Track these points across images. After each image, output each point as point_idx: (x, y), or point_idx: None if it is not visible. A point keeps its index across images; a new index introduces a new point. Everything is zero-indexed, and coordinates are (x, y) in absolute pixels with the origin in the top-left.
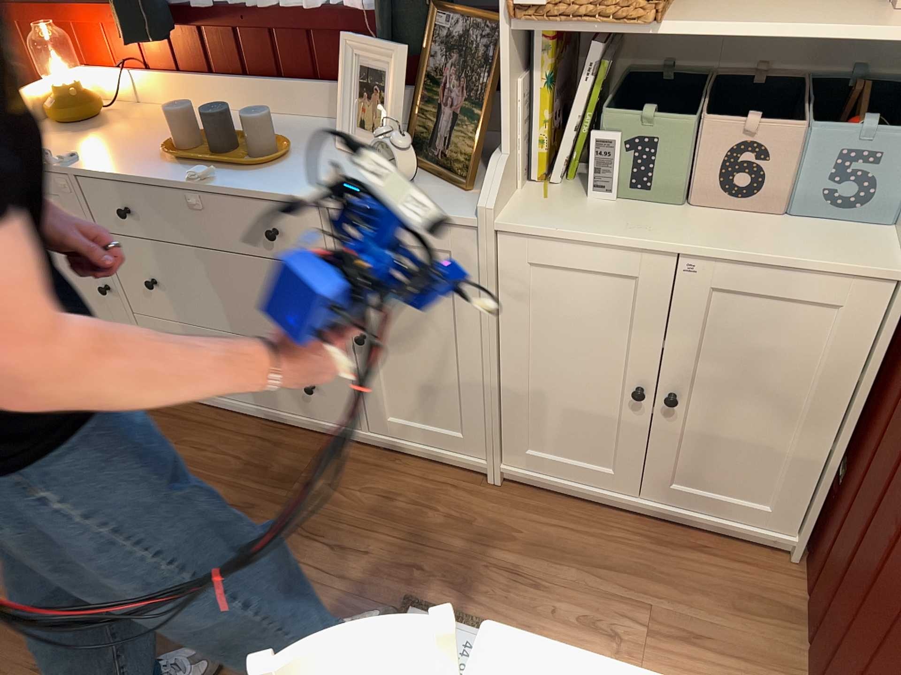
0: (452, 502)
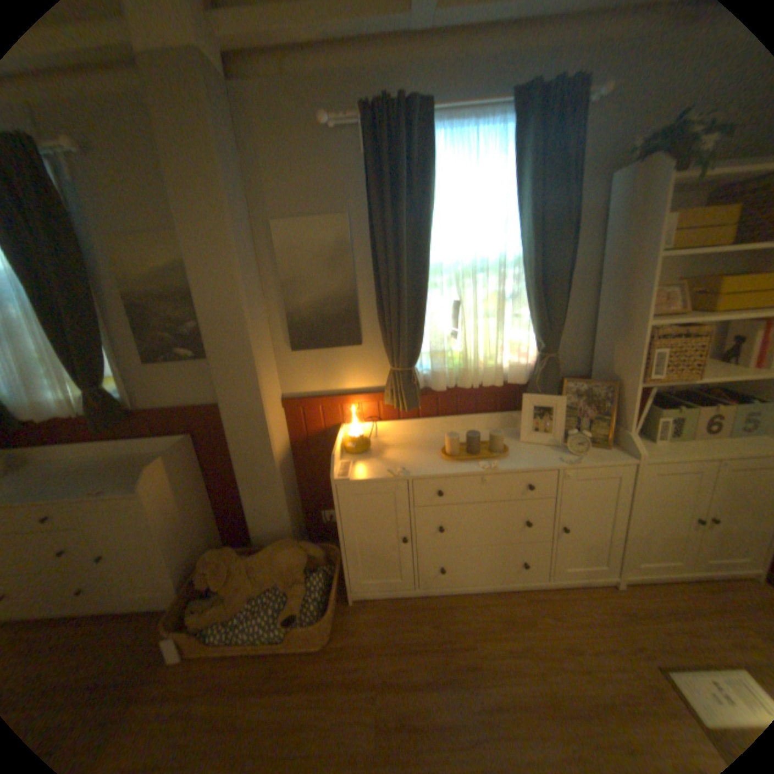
0: (617, 609)
